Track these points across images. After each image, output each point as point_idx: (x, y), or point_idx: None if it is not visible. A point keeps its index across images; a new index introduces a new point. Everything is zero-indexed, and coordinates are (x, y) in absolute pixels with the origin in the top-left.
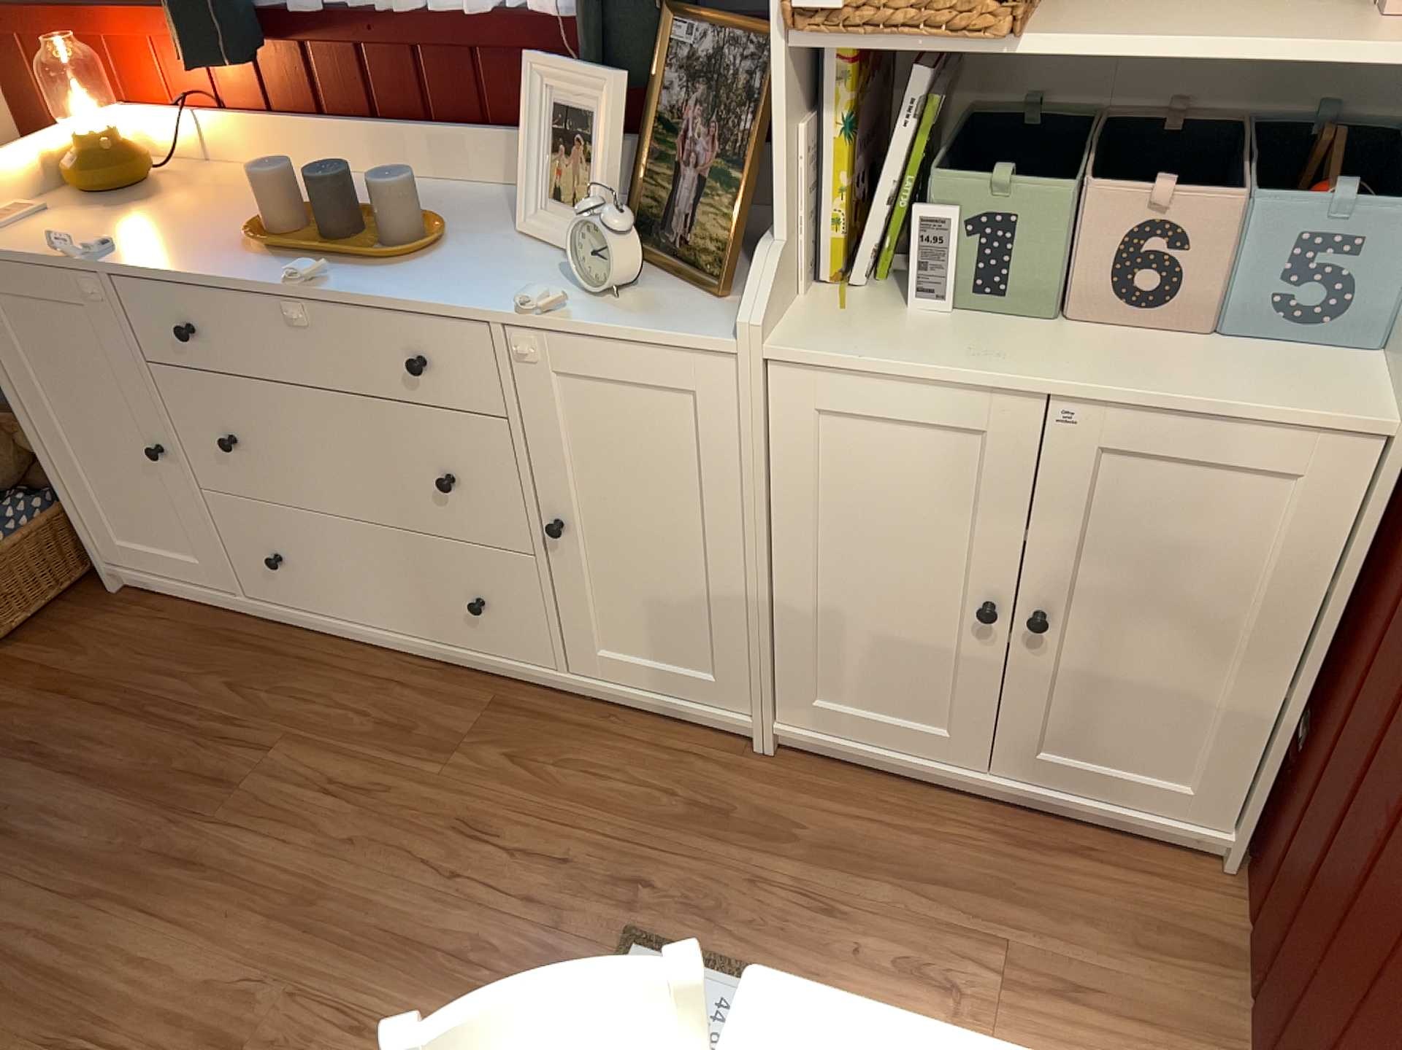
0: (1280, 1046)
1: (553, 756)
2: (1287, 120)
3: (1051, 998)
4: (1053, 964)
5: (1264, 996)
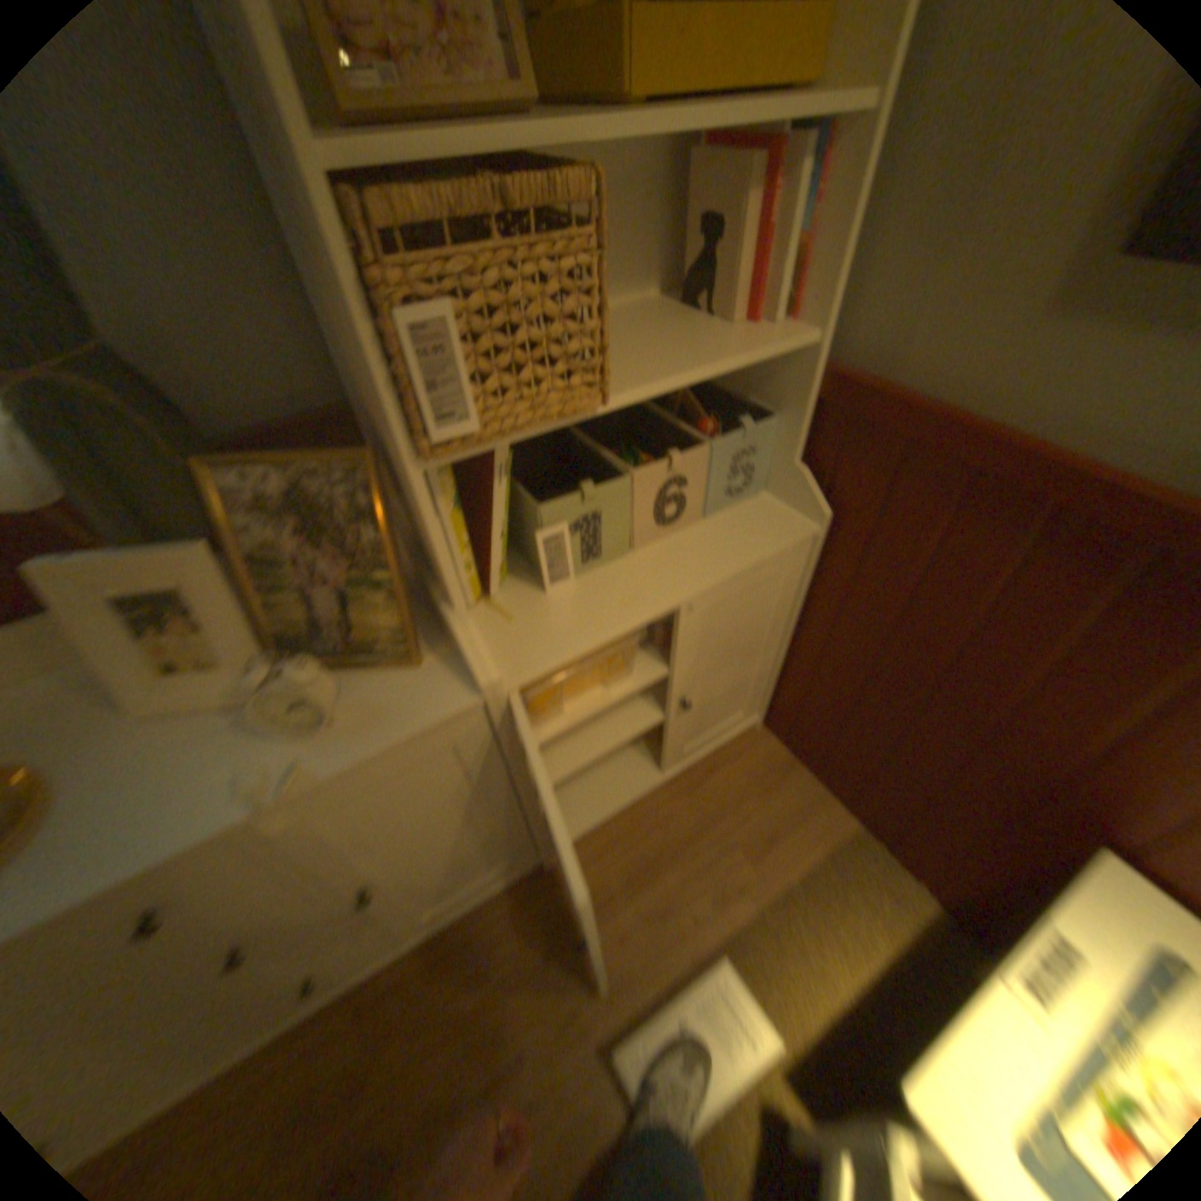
0: (856, 794)
1: (437, 1000)
2: None
3: (769, 852)
4: (754, 836)
5: (822, 775)
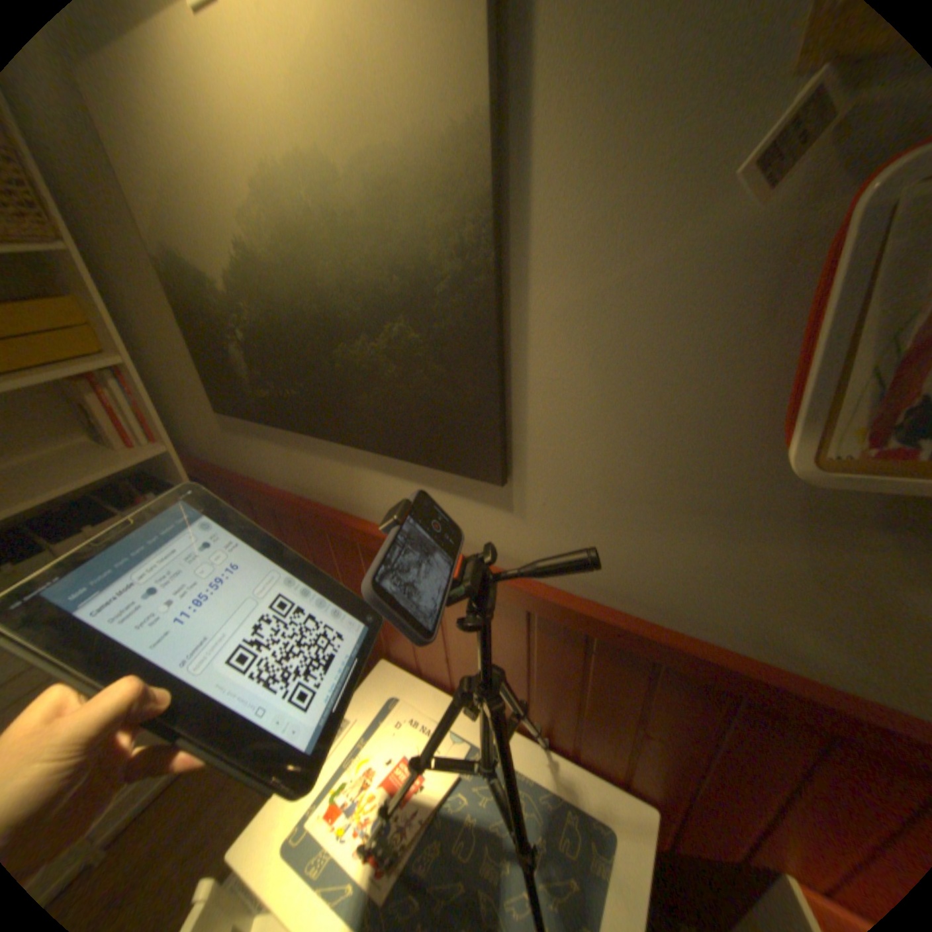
0: None
1: None
2: (102, 488)
3: None
4: None
5: None
